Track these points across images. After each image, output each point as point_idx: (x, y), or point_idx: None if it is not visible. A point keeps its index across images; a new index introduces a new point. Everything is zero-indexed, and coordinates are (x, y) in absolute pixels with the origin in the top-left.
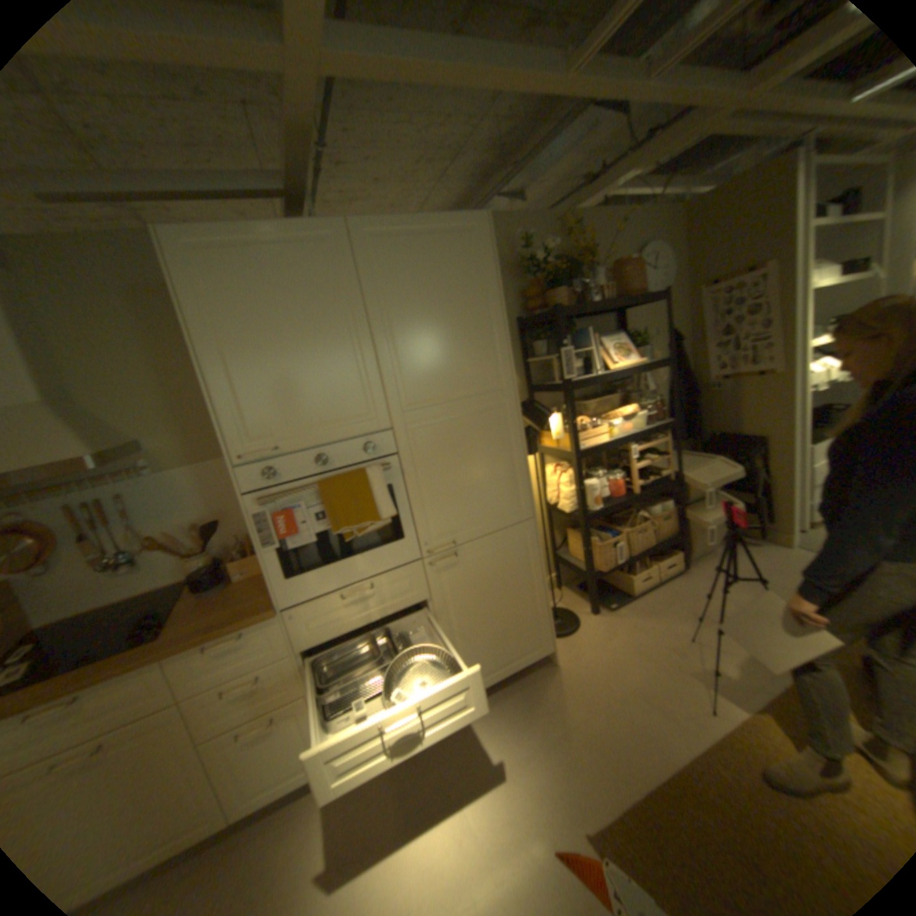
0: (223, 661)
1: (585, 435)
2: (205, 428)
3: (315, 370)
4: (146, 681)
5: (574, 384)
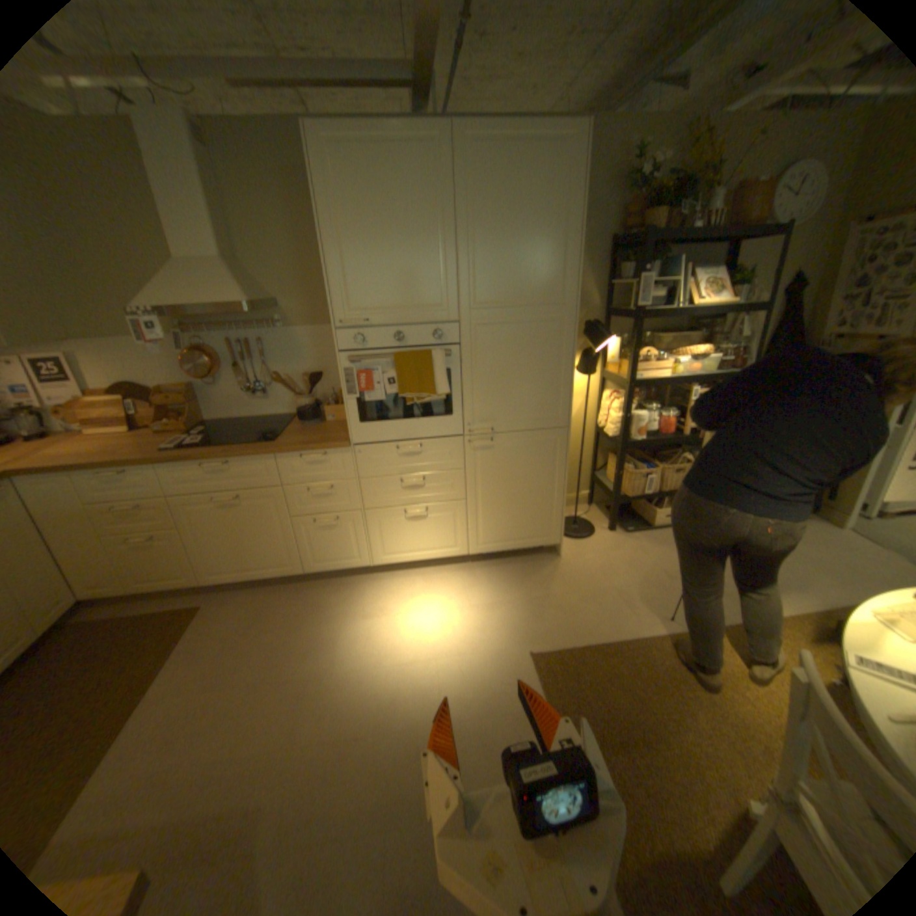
0: (311, 468)
1: (645, 366)
2: (321, 299)
3: (403, 260)
4: (264, 466)
5: (645, 313)
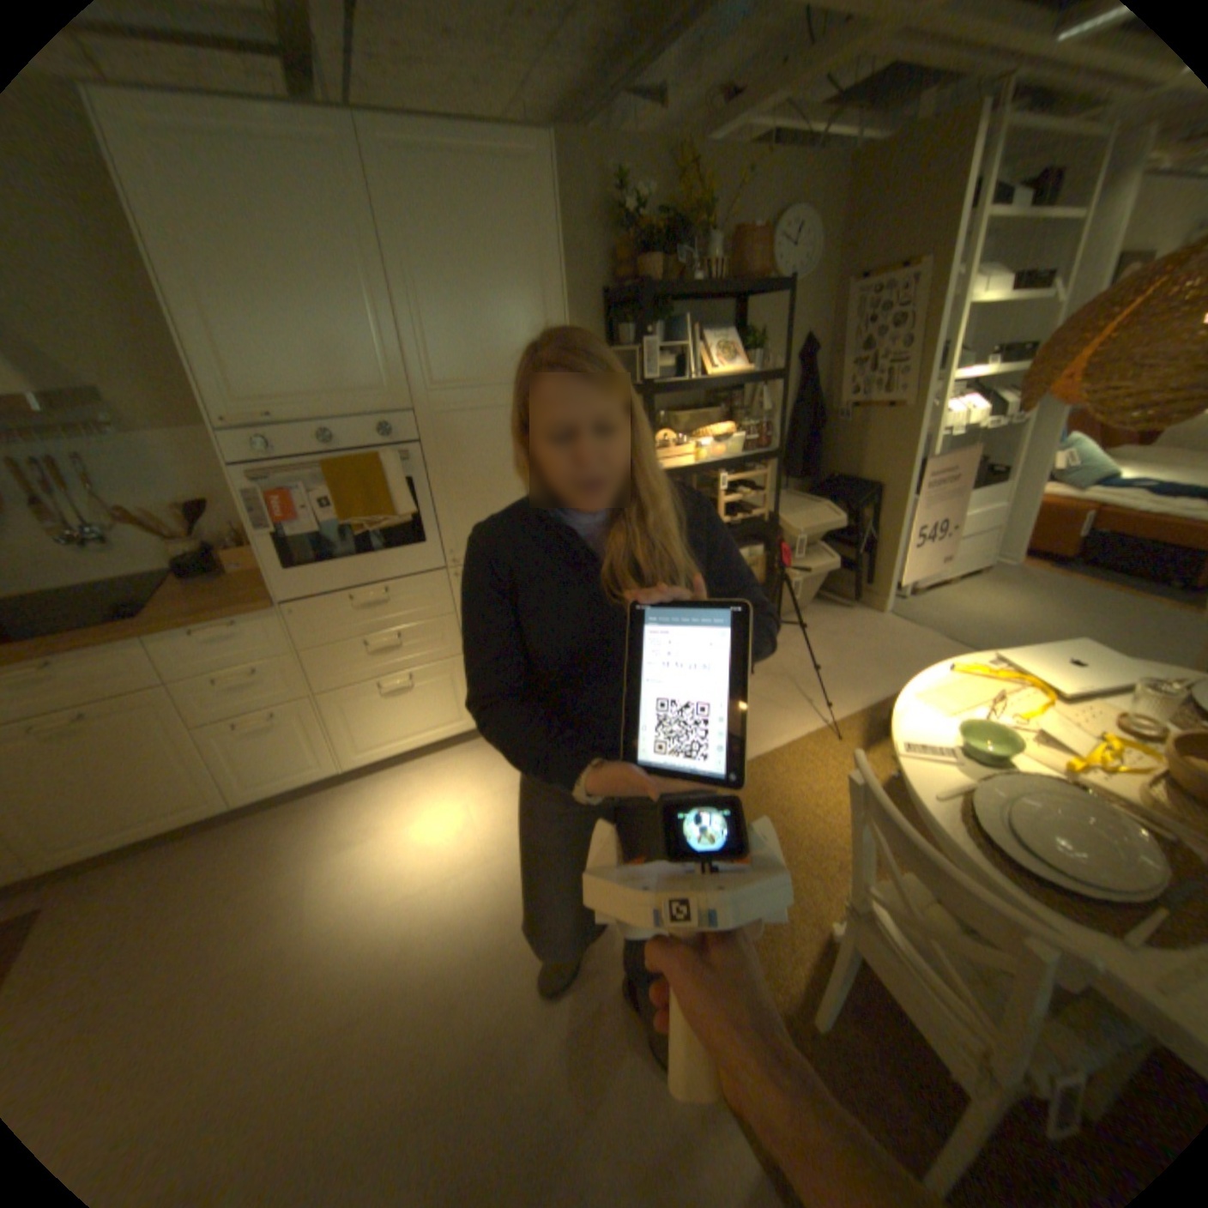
0: (212, 649)
1: (664, 454)
2: (183, 385)
3: (312, 323)
4: (125, 659)
5: (655, 388)
